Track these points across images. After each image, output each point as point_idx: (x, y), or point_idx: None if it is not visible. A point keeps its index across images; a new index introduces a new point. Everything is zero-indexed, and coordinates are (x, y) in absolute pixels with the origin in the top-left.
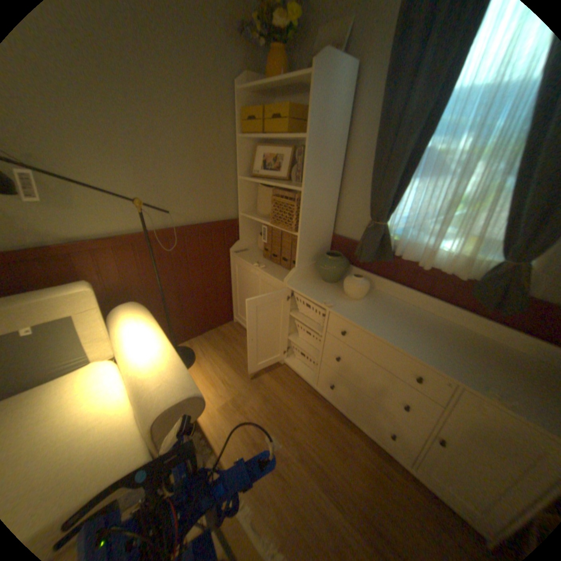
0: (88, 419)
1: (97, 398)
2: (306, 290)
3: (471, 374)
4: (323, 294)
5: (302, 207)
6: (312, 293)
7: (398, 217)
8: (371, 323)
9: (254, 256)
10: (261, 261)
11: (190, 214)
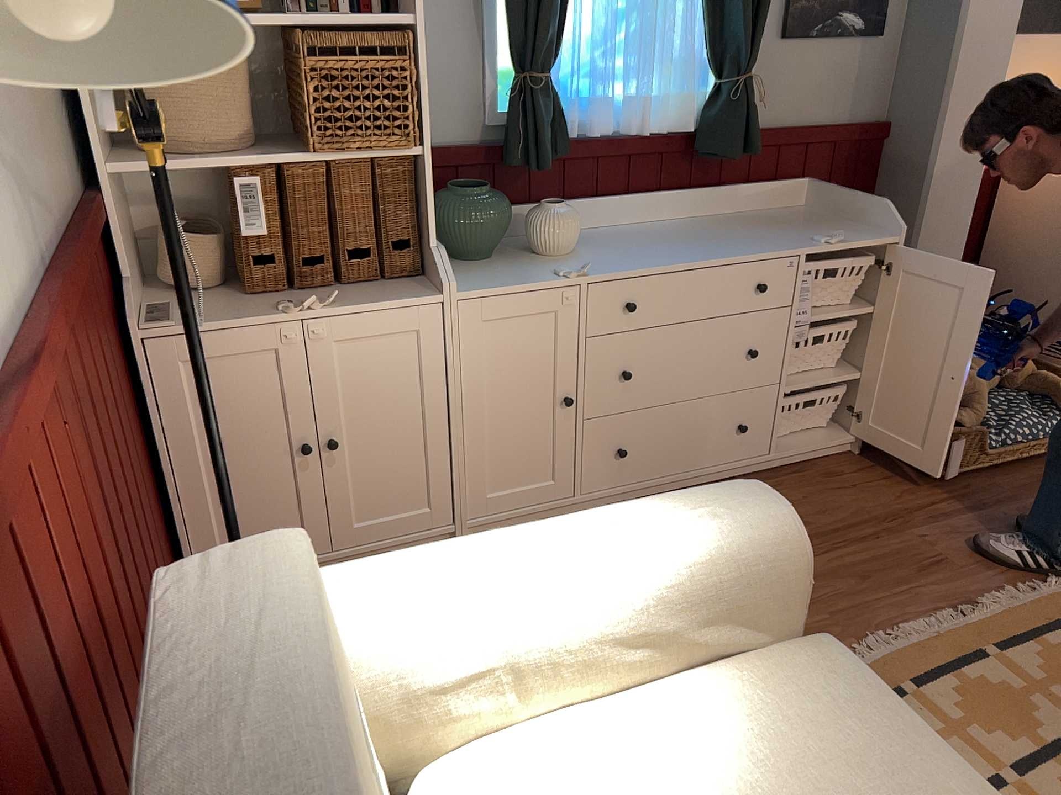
0: (694, 765)
1: (611, 764)
2: (500, 281)
3: (788, 241)
4: (528, 271)
5: (422, 71)
6: (518, 279)
7: (555, 59)
8: (655, 259)
9: (224, 306)
10: (278, 301)
11: (45, 198)
